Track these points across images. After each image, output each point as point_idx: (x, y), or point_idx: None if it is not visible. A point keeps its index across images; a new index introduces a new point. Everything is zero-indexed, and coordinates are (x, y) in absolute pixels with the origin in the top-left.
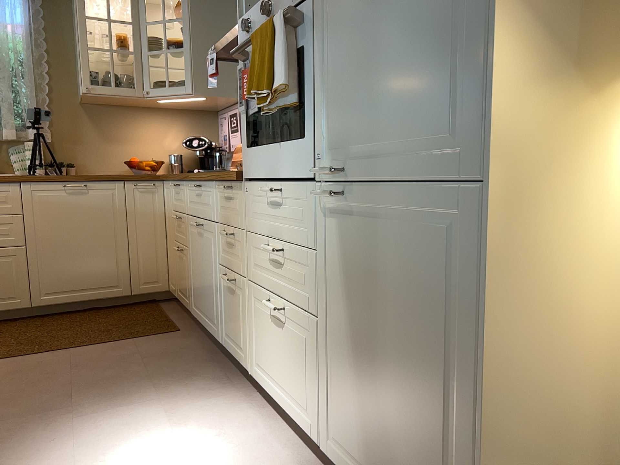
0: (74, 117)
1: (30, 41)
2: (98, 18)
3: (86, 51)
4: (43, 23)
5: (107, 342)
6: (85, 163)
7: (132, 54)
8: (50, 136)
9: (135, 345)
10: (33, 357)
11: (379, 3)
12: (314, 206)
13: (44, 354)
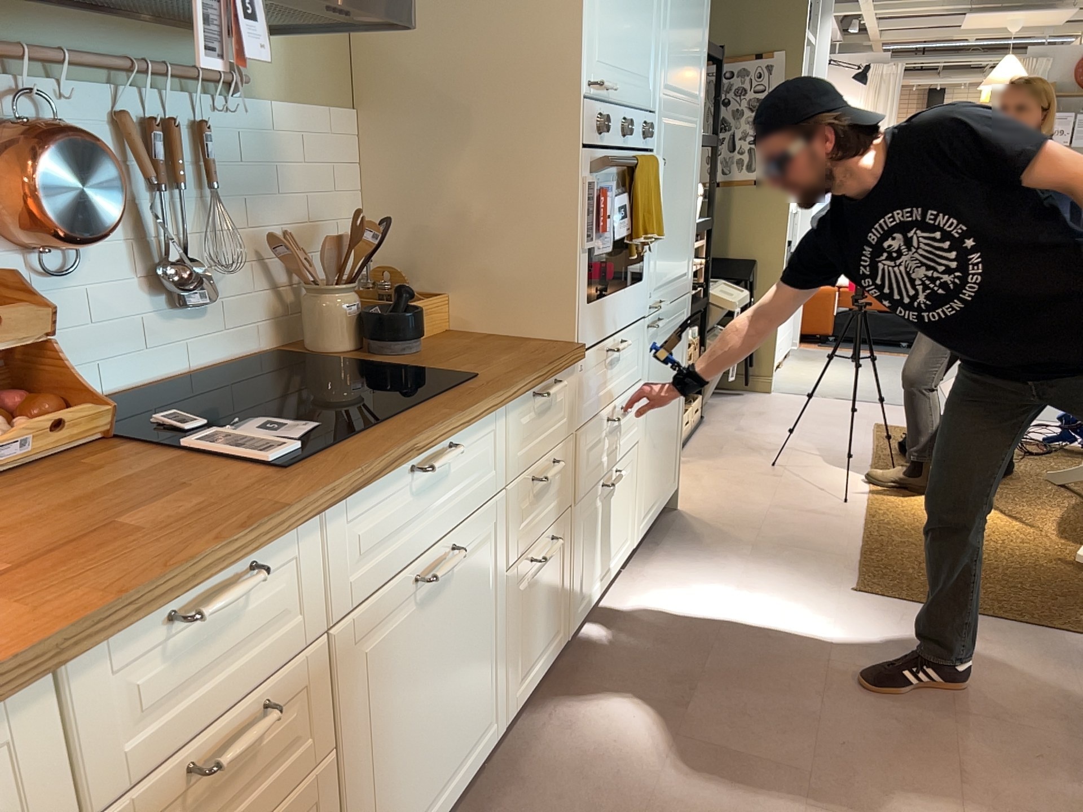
0: None
1: None
2: None
3: None
4: None
5: None
6: None
7: None
8: None
9: None
10: None
11: (676, 189)
12: (642, 341)
13: None
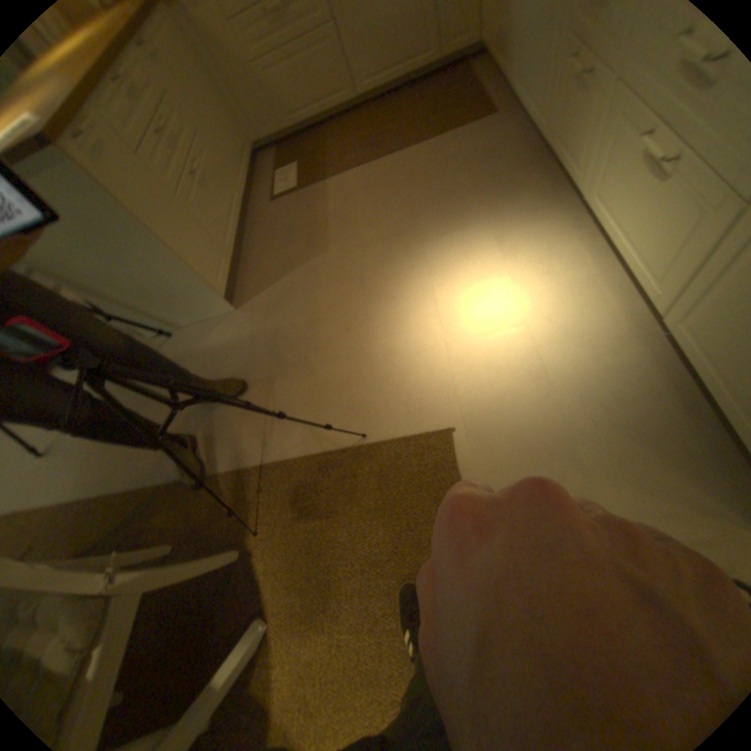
0: None
1: None
2: None
3: None
4: None
5: (428, 135)
6: None
7: None
8: None
9: (455, 138)
10: (374, 160)
11: None
12: None
13: (381, 156)
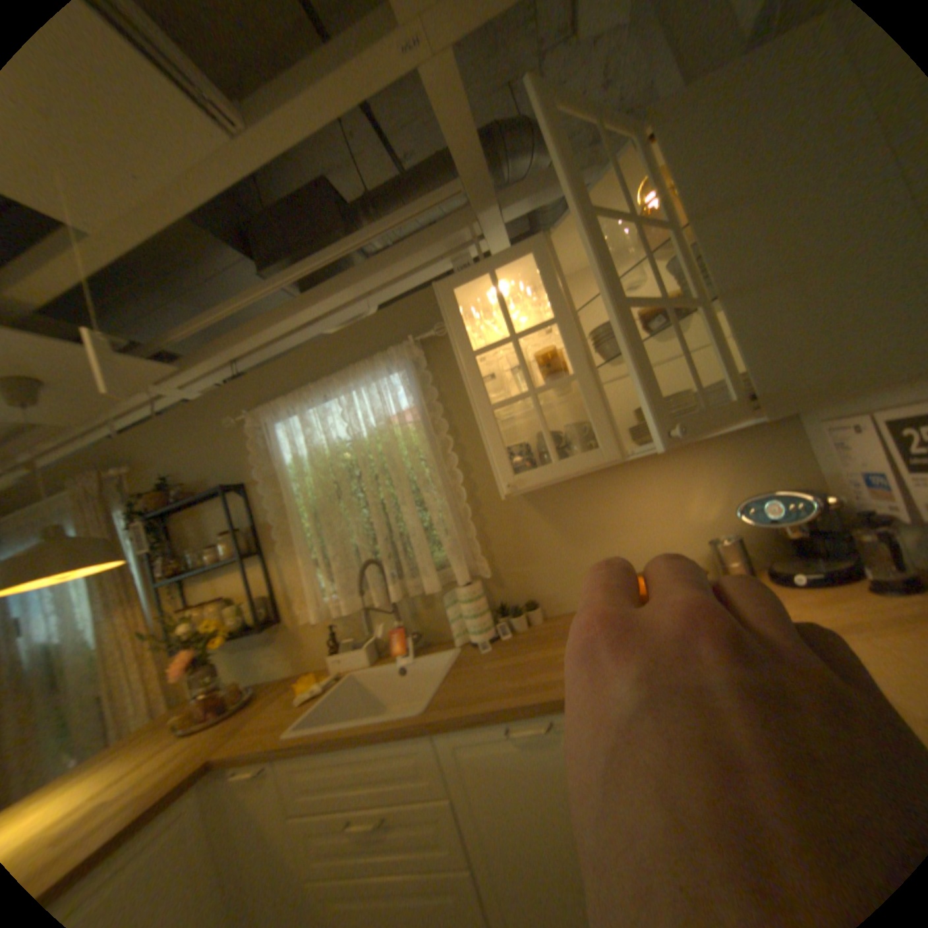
0: (518, 518)
1: (424, 428)
2: (495, 344)
3: (490, 414)
4: (436, 392)
5: None
6: (555, 594)
7: (574, 381)
8: (487, 566)
9: None
10: None
11: None
12: None
13: None
